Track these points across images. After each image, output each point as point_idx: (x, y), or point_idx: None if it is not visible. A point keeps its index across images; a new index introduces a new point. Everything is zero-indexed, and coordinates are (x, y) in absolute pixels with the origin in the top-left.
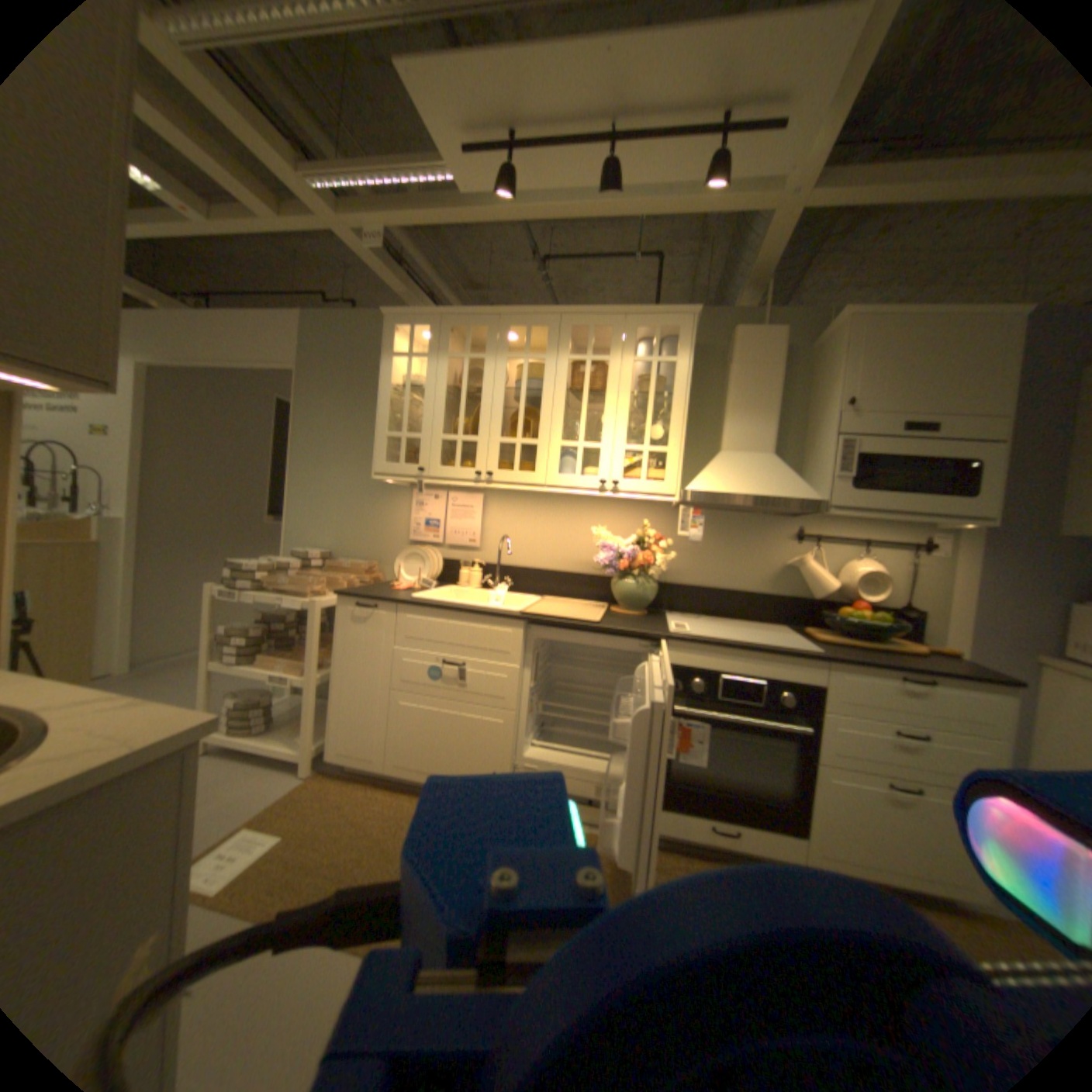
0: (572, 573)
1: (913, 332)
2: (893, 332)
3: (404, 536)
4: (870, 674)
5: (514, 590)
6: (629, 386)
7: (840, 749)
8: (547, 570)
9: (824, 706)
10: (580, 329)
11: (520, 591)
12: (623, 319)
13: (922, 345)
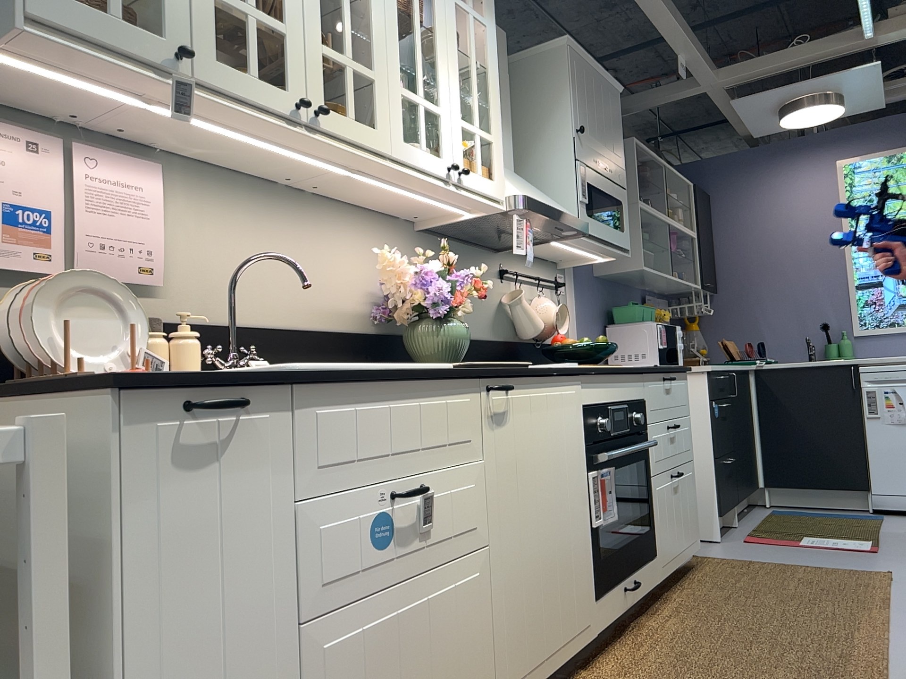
0: (327, 332)
1: (593, 82)
2: (587, 76)
3: None
4: (656, 378)
5: None
6: (457, 36)
7: (657, 454)
8: (292, 330)
9: (647, 417)
10: None
11: None
12: None
13: (597, 95)
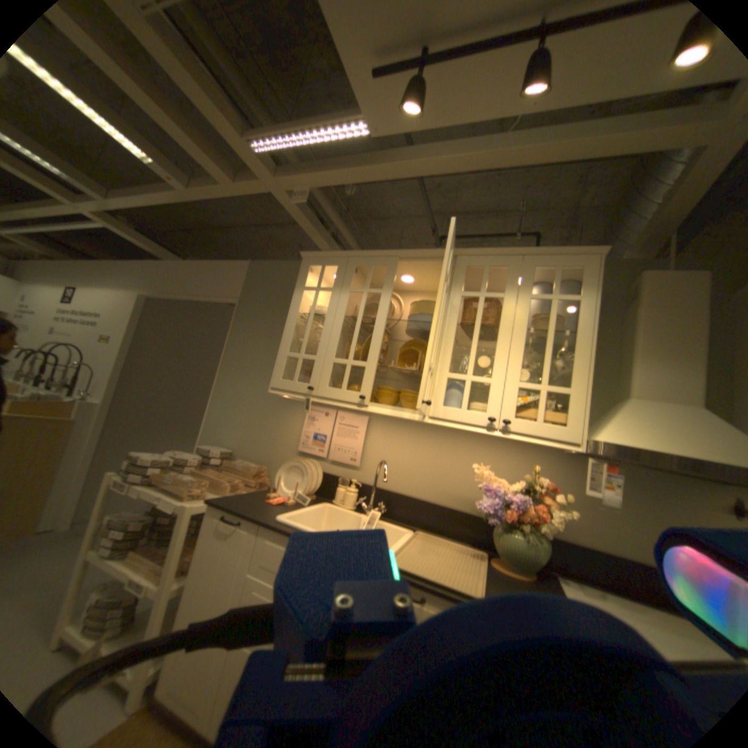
0: (451, 509)
1: None
2: None
3: (295, 447)
4: None
5: (389, 518)
6: (528, 322)
7: None
8: (424, 502)
9: None
10: (475, 272)
11: (395, 520)
12: (522, 260)
13: None
